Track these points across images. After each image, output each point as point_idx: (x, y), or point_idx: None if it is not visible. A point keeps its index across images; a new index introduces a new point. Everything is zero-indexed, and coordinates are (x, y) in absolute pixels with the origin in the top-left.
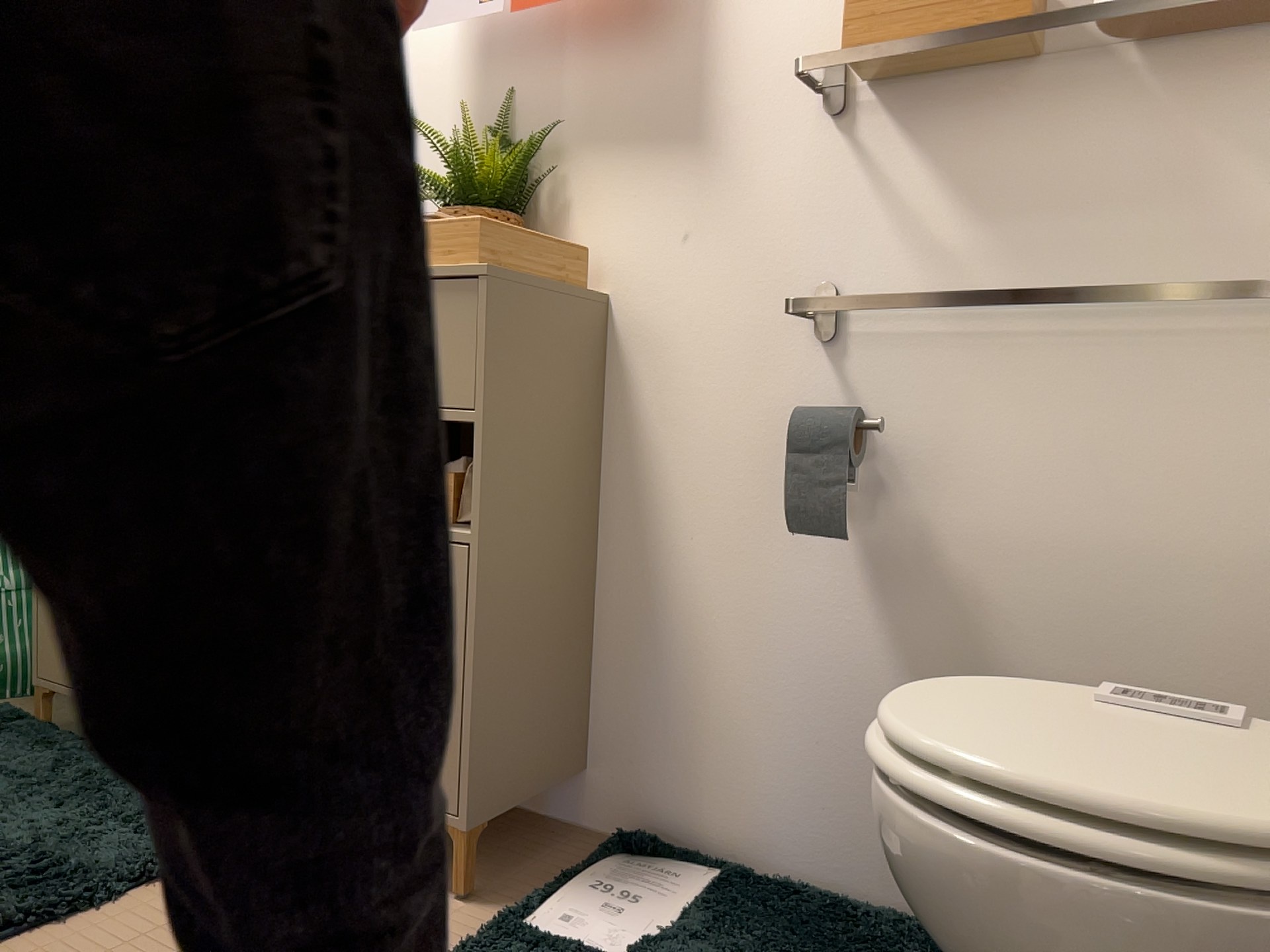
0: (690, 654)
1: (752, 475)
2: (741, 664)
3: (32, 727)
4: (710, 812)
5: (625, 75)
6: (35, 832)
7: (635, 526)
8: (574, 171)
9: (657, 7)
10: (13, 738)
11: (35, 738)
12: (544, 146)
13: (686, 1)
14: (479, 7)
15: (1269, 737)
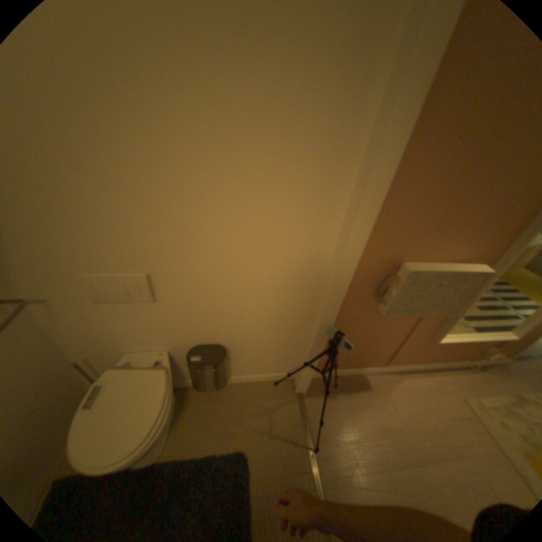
0: None
1: None
2: None
3: None
4: None
5: None
6: None
7: None
8: None
9: None
10: None
11: None
12: None
13: None
14: None
15: (109, 379)
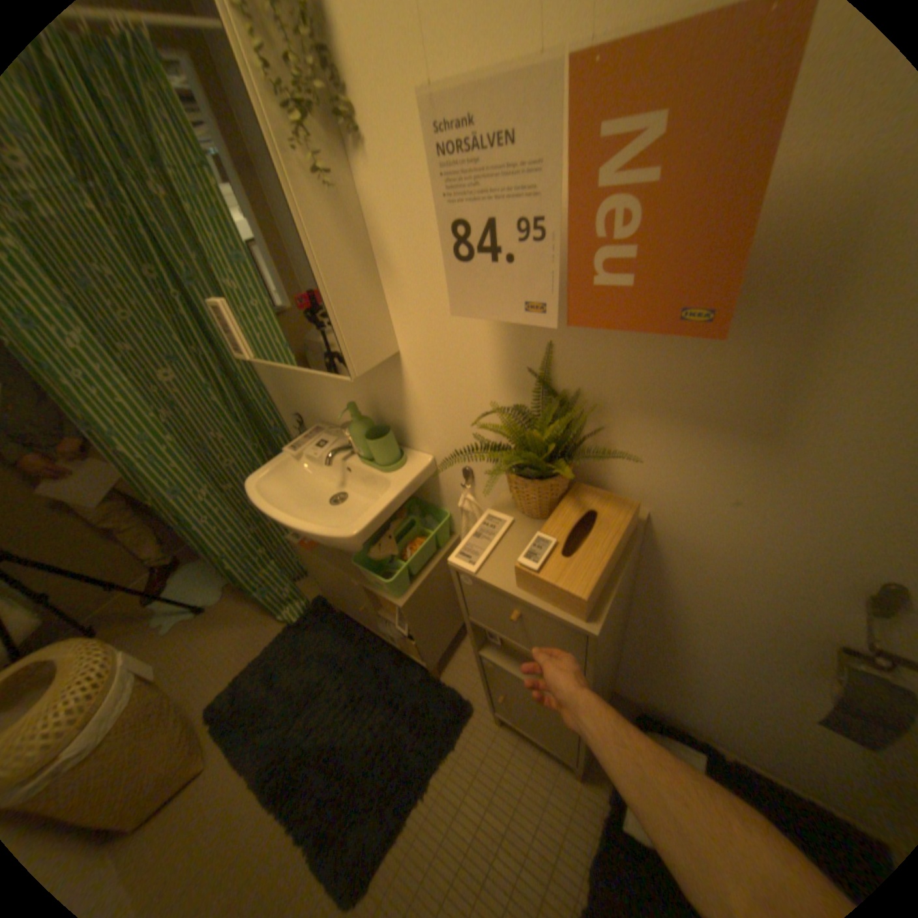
0: (694, 678)
1: (767, 640)
2: (733, 696)
3: (337, 622)
4: (697, 722)
5: (689, 356)
6: (375, 739)
7: (661, 621)
8: (620, 423)
9: (746, 293)
10: (332, 633)
11: (342, 634)
12: (588, 396)
13: (795, 294)
14: (528, 310)
15: None
